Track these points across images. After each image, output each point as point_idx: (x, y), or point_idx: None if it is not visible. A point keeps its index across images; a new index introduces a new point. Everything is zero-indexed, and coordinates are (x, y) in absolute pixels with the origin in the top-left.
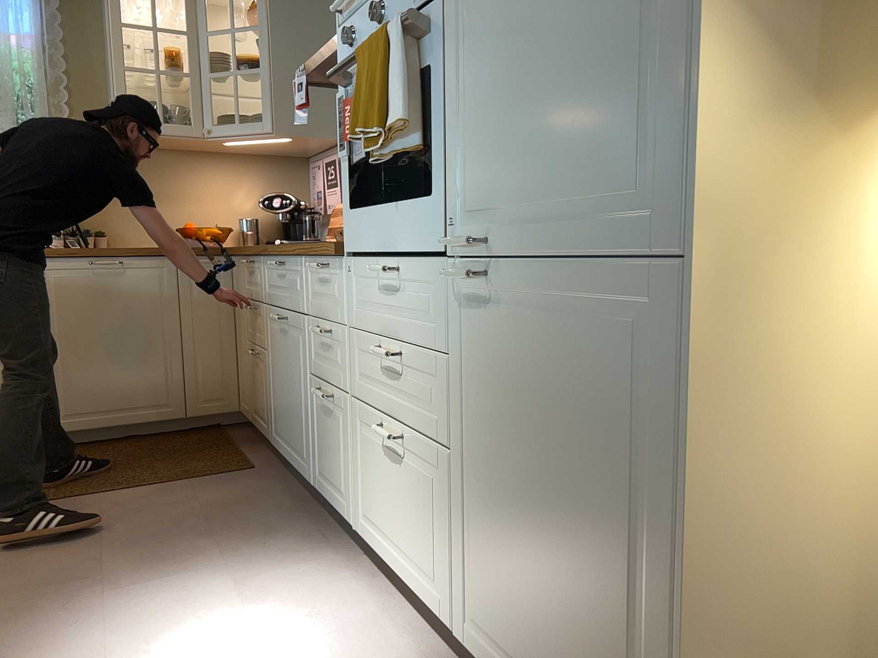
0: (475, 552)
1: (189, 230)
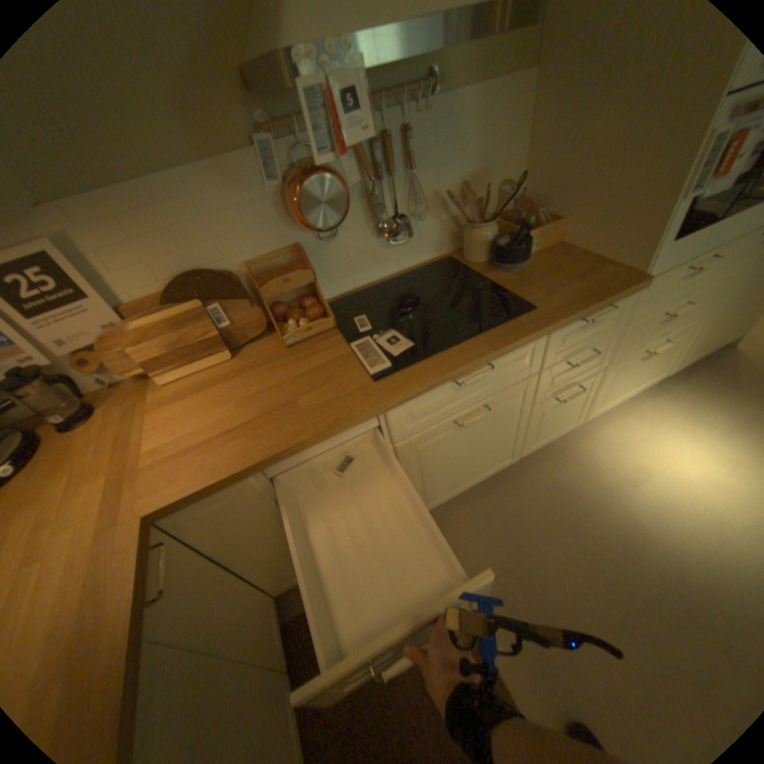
0: (699, 338)
1: None
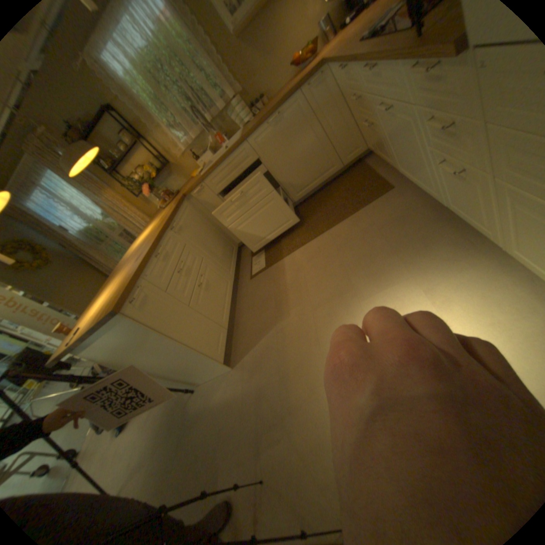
0: None
1: (296, 56)
